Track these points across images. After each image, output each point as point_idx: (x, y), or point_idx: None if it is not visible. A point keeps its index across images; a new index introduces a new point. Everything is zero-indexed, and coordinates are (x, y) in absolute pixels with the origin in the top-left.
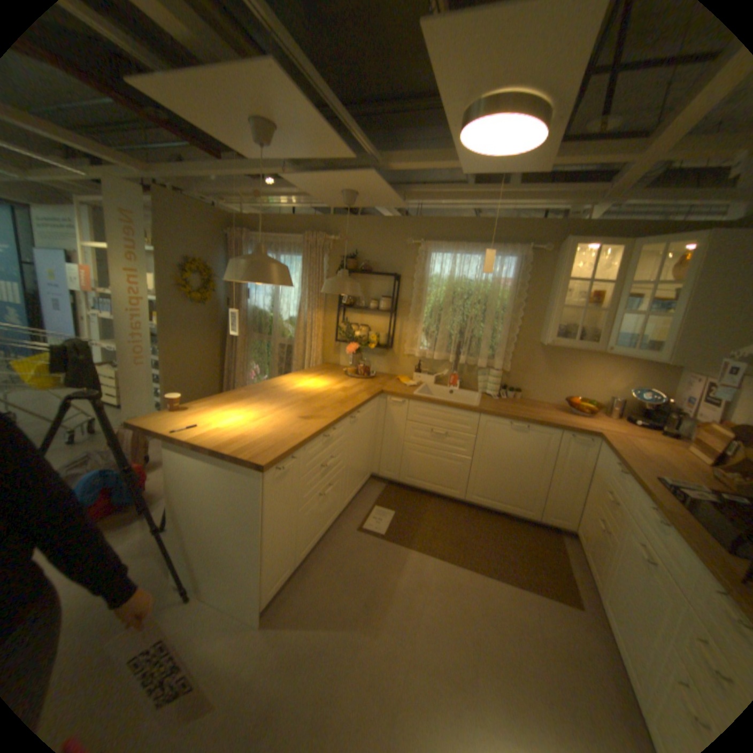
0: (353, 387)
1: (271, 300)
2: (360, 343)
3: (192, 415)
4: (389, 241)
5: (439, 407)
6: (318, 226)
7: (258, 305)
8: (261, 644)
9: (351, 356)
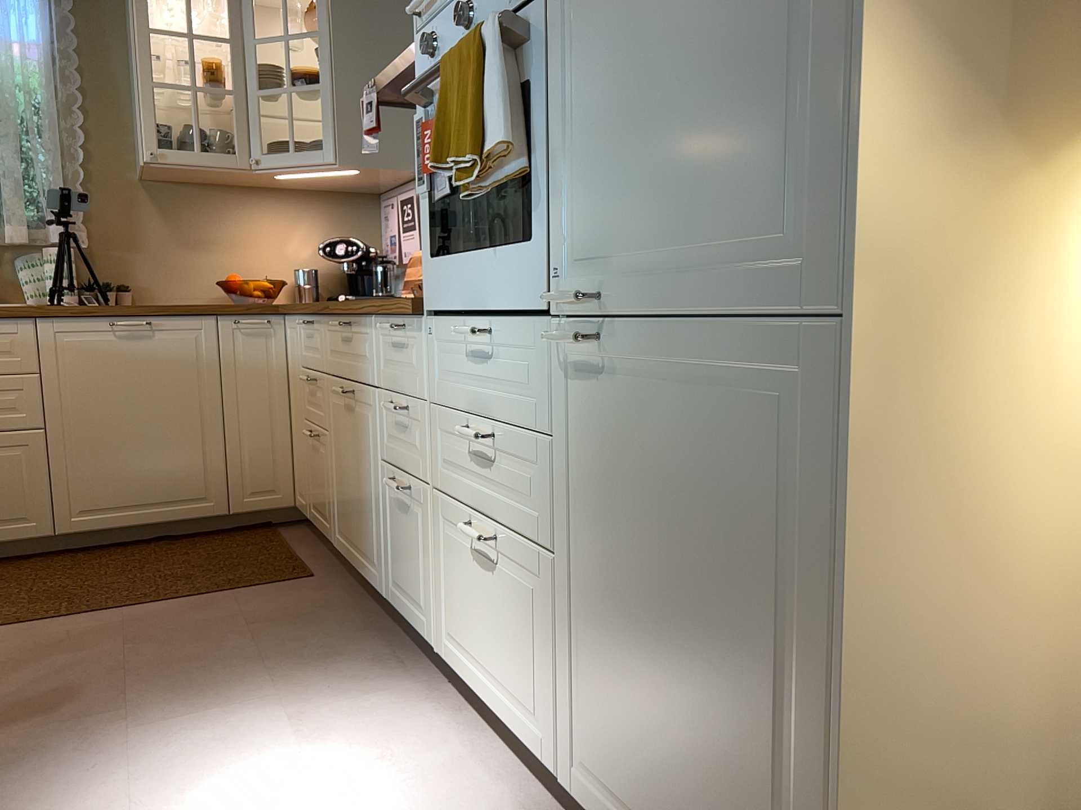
0: None
1: None
2: None
3: None
4: None
5: None
6: None
7: None
8: None
9: None
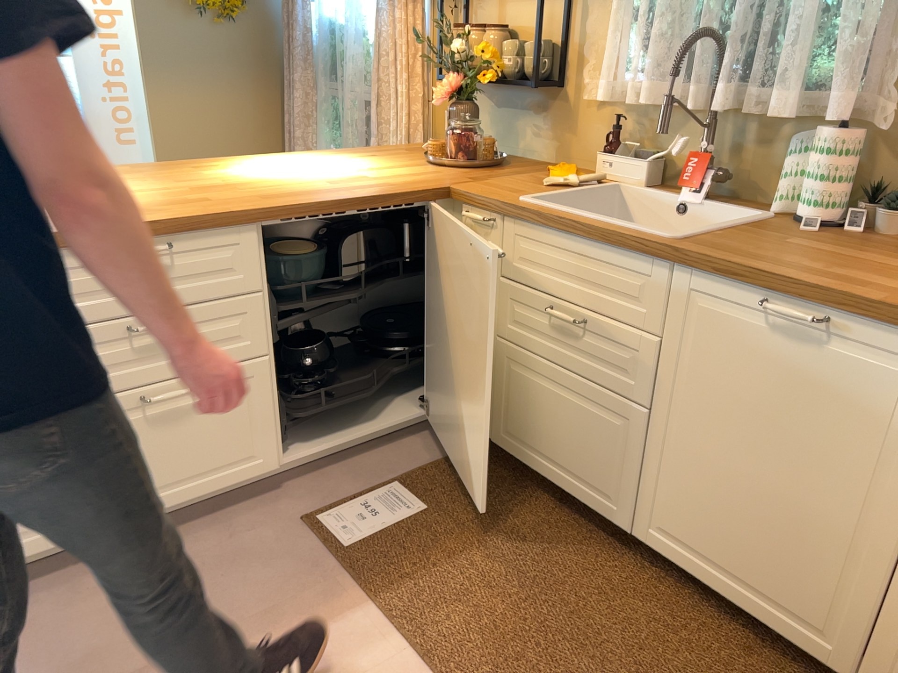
0: (382, 178)
1: None
2: (465, 72)
3: None
4: None
5: (568, 239)
6: None
7: (332, 16)
8: None
9: (446, 110)
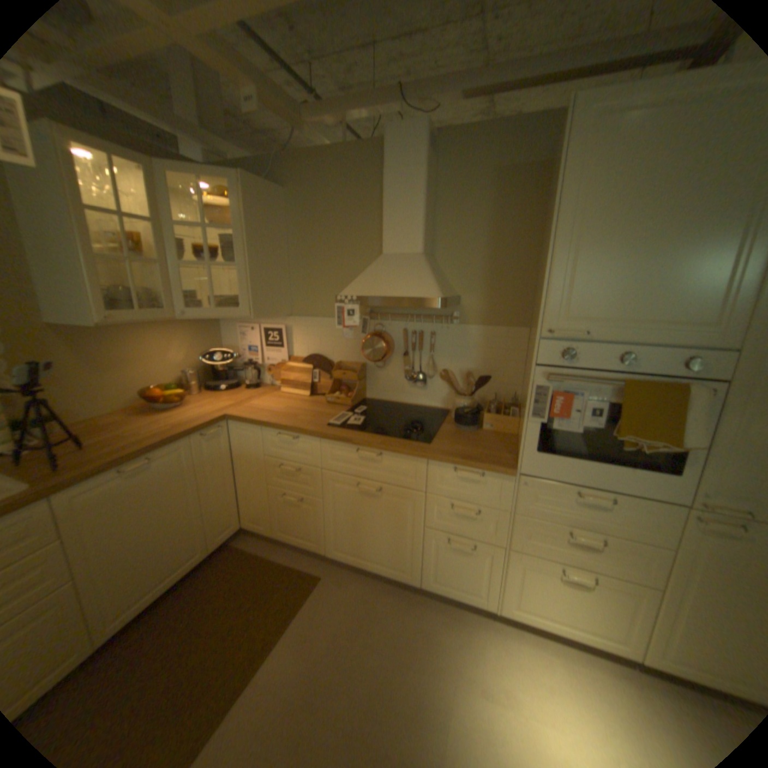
0: None
1: None
2: None
3: None
4: None
5: None
6: None
7: None
8: None
9: None
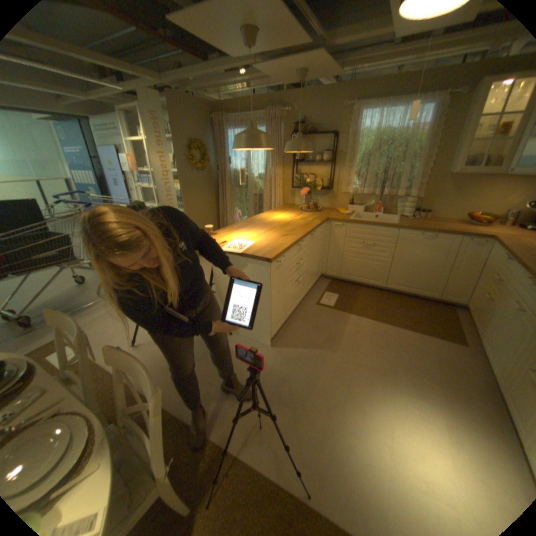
0: (308, 217)
1: (245, 163)
2: (310, 187)
3: (221, 237)
4: (329, 105)
5: (368, 226)
6: (275, 102)
7: (236, 168)
8: (273, 353)
9: (304, 197)
